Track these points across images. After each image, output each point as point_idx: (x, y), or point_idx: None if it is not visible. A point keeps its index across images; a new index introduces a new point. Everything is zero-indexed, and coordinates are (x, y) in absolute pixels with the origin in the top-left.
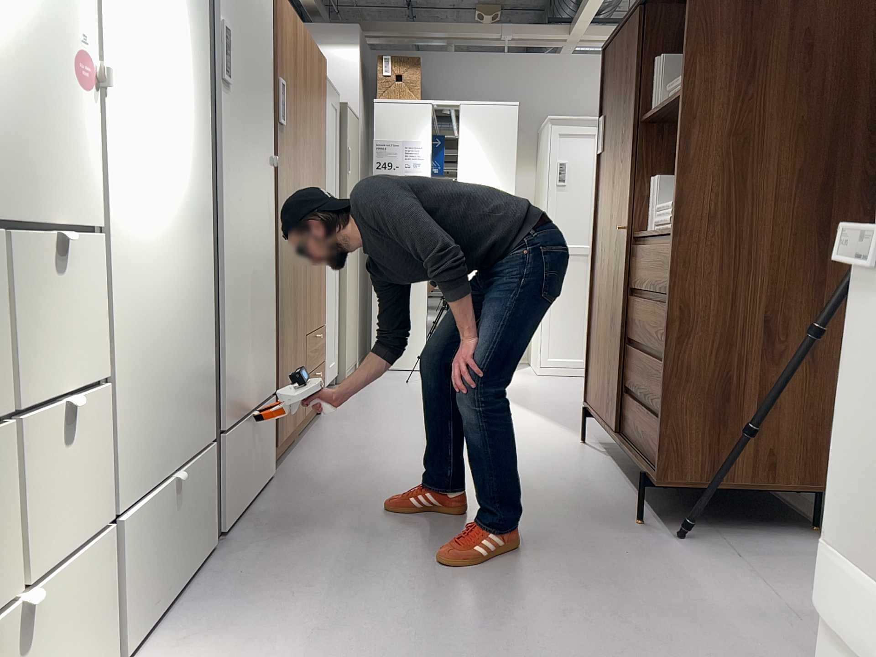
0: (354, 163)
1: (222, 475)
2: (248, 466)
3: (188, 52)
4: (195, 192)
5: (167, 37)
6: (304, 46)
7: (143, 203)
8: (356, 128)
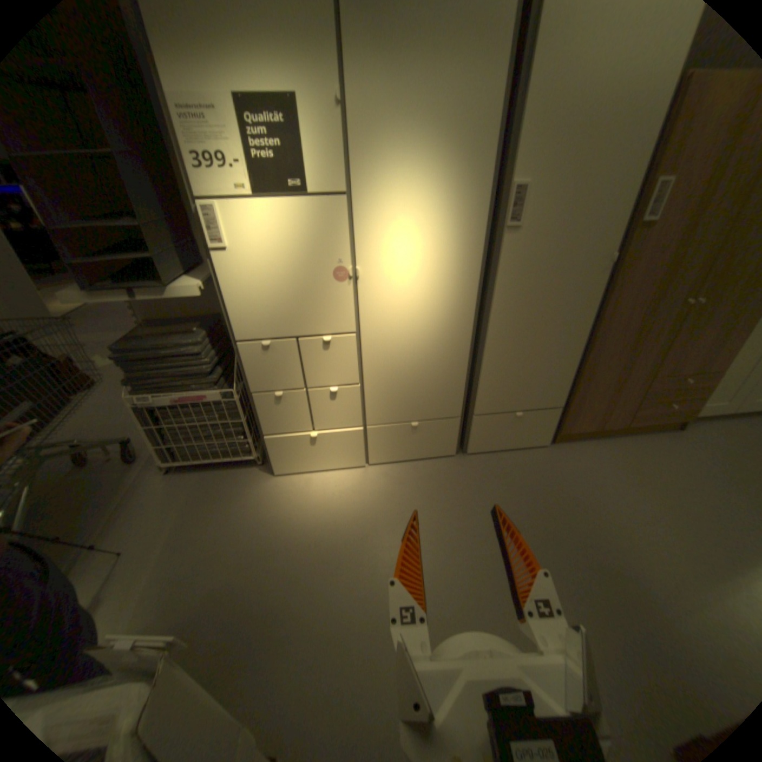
0: None
1: (471, 431)
2: (508, 435)
3: (456, 226)
4: (456, 305)
5: (429, 227)
6: None
7: (396, 318)
8: None
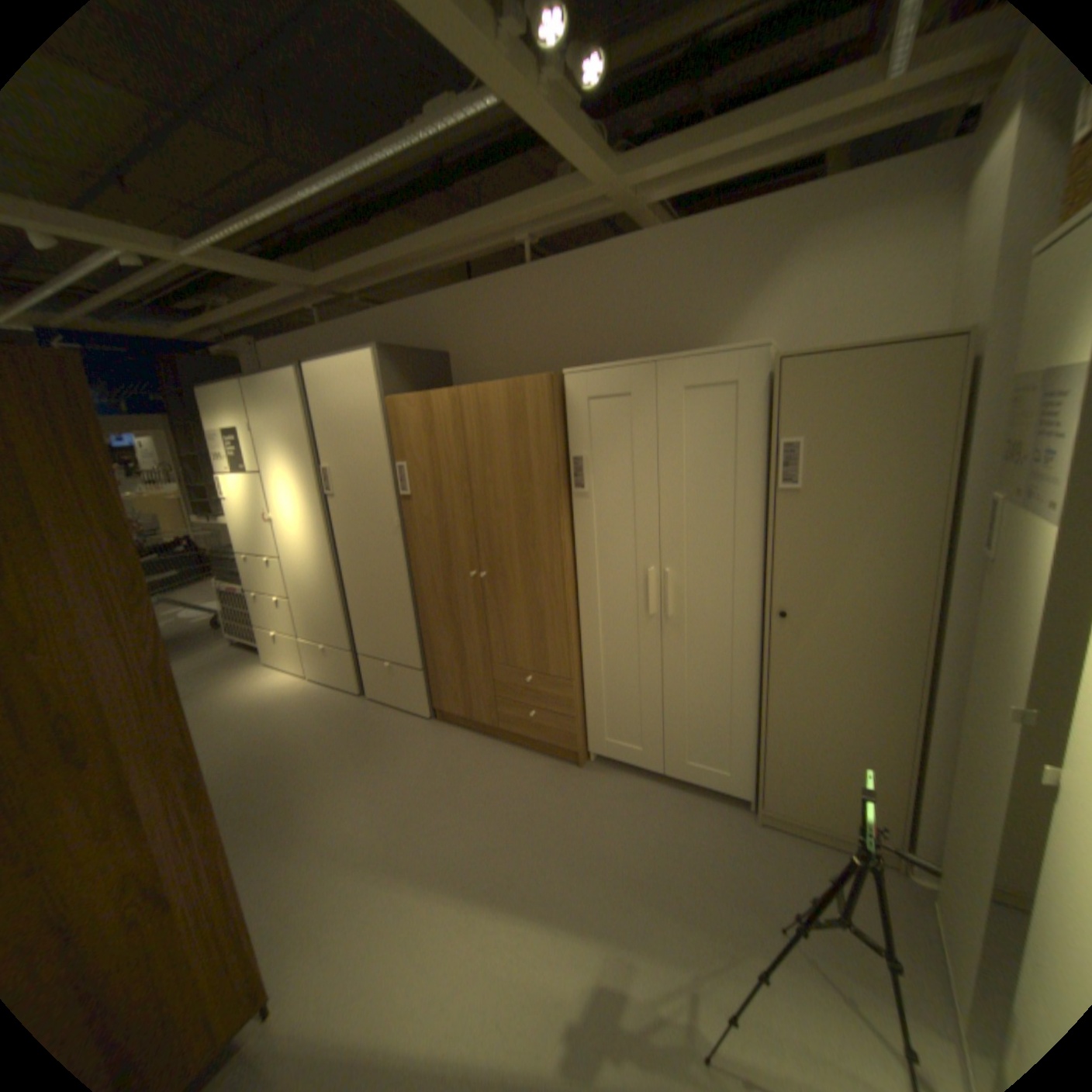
0: (868, 459)
1: (362, 672)
2: (388, 688)
3: (305, 494)
4: (319, 548)
5: (294, 494)
6: (452, 408)
7: (293, 553)
8: (905, 371)
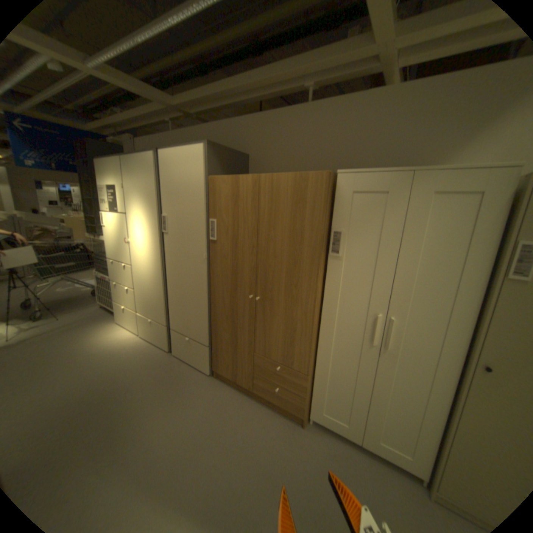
0: None
1: (172, 339)
2: (186, 352)
3: (150, 229)
4: (155, 263)
5: (144, 228)
6: (253, 187)
7: (140, 263)
8: None
